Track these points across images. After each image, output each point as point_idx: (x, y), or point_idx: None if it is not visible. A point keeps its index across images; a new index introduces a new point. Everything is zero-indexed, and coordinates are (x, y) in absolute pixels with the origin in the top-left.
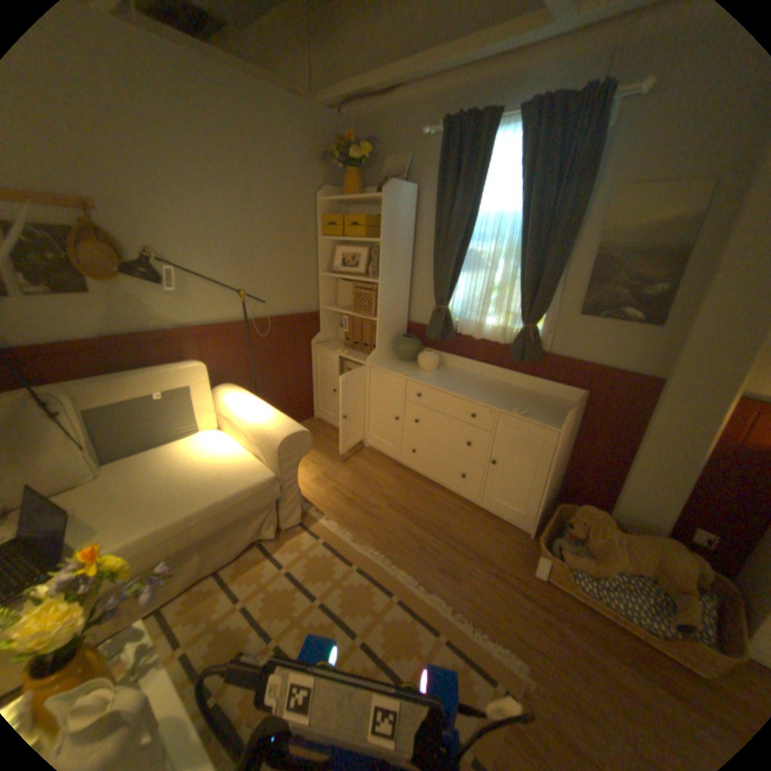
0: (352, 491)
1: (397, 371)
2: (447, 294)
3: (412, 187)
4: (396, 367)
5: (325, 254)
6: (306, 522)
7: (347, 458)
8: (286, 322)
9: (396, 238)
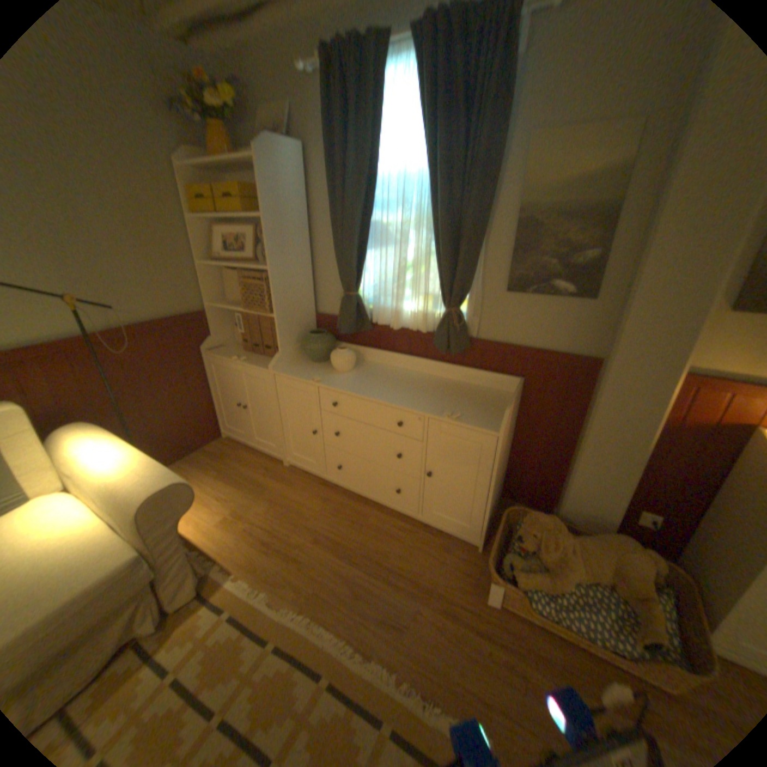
0: (268, 530)
1: (307, 376)
2: (354, 277)
3: (295, 143)
4: (306, 371)
5: (199, 236)
6: (205, 591)
7: (262, 485)
8: (156, 328)
9: (282, 210)
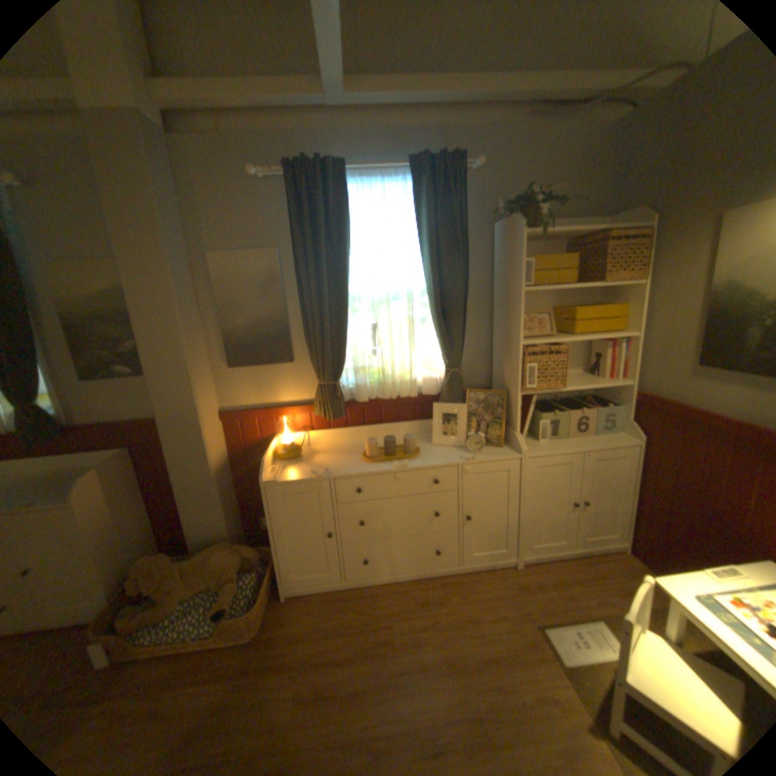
0: None
1: None
2: None
3: None
4: None
5: None
6: None
7: None
8: None
9: None
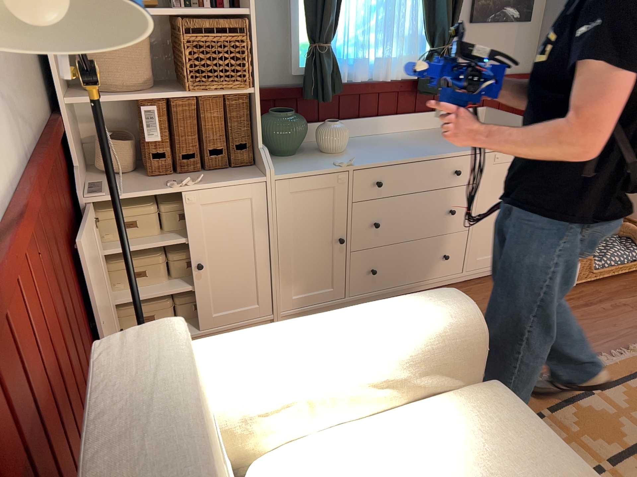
0: None
1: (322, 165)
2: (334, 21)
3: None
4: (306, 164)
5: None
6: None
7: None
8: (52, 158)
9: None
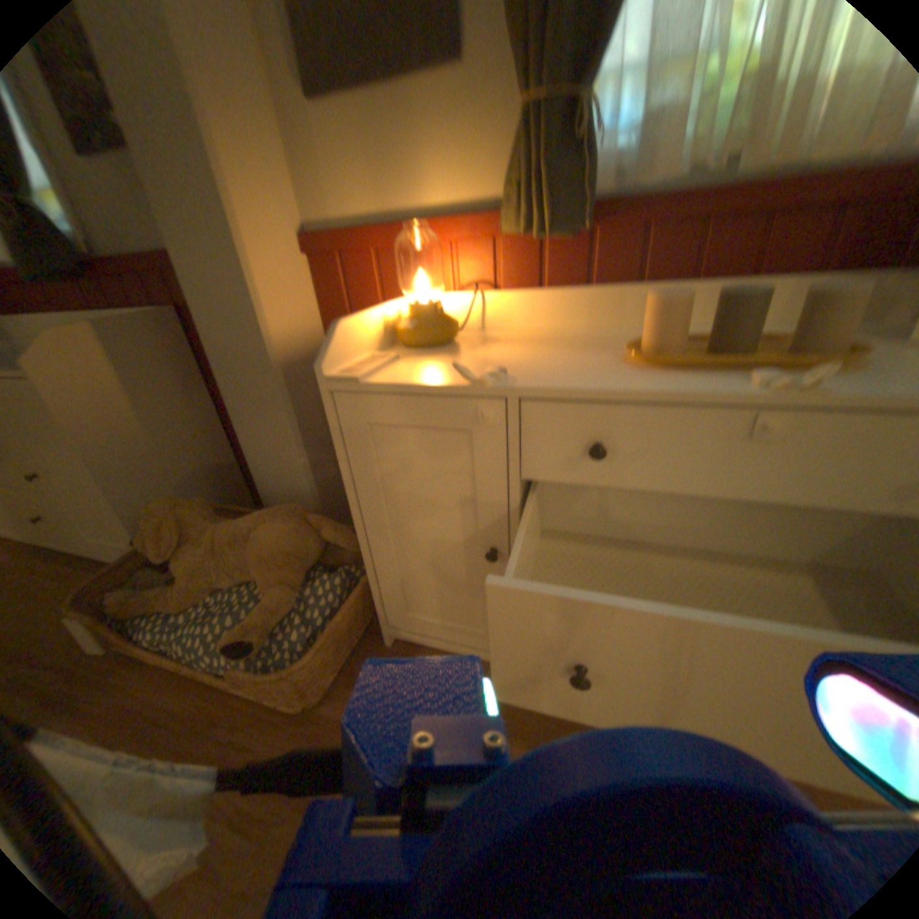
0: None
1: None
2: None
3: None
4: None
5: None
6: None
7: None
8: None
9: None
